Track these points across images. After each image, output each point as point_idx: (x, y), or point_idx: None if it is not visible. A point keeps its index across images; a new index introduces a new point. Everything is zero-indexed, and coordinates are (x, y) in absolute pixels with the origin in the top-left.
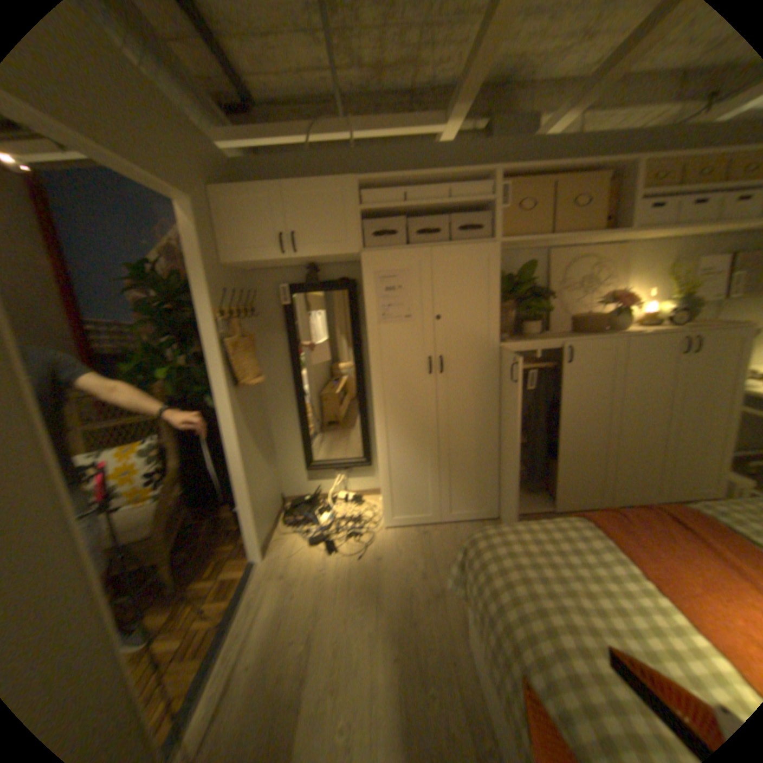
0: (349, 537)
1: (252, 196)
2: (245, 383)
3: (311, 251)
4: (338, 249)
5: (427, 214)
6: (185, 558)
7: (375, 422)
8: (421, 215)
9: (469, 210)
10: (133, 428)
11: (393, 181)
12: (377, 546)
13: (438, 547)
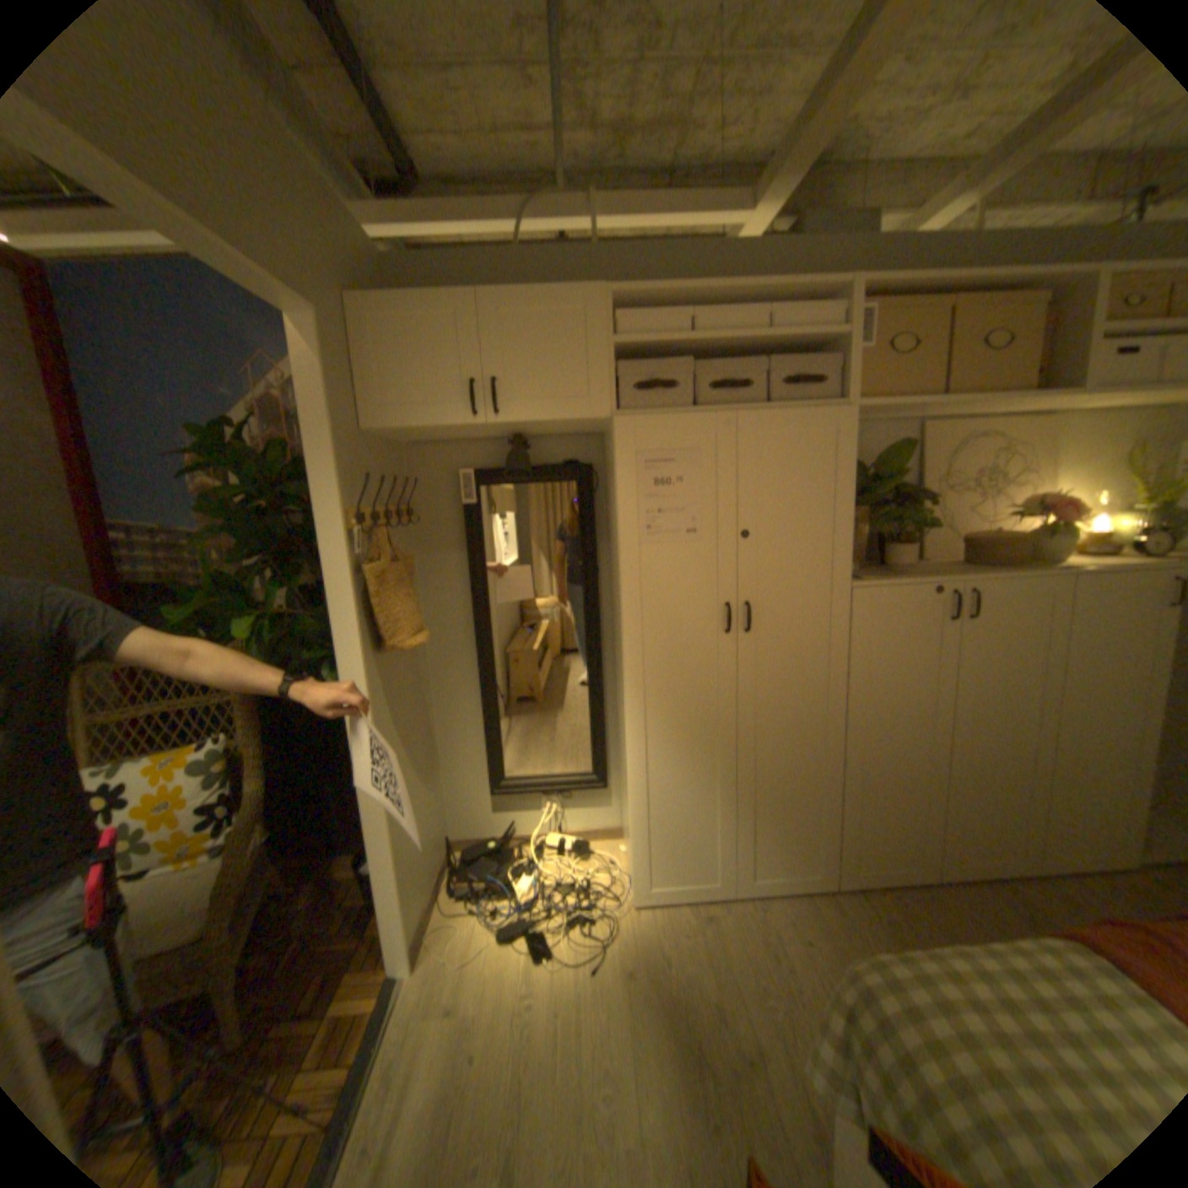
0: (572, 925)
1: (426, 312)
2: (398, 645)
3: (527, 411)
4: (575, 409)
5: (727, 354)
6: (269, 965)
7: (627, 717)
8: (716, 356)
9: (799, 350)
10: (187, 717)
11: (674, 296)
12: (626, 947)
13: (738, 950)
